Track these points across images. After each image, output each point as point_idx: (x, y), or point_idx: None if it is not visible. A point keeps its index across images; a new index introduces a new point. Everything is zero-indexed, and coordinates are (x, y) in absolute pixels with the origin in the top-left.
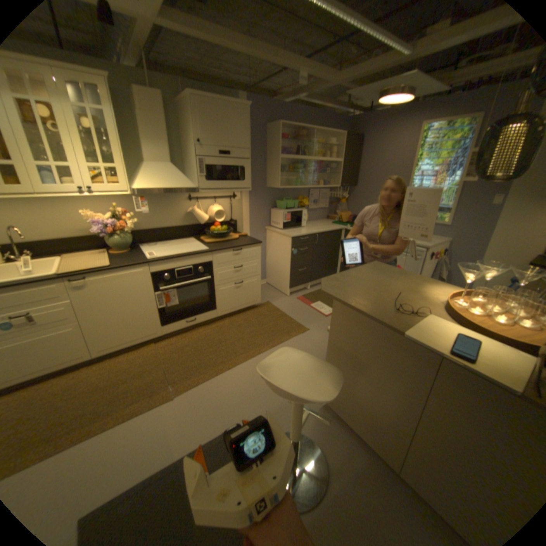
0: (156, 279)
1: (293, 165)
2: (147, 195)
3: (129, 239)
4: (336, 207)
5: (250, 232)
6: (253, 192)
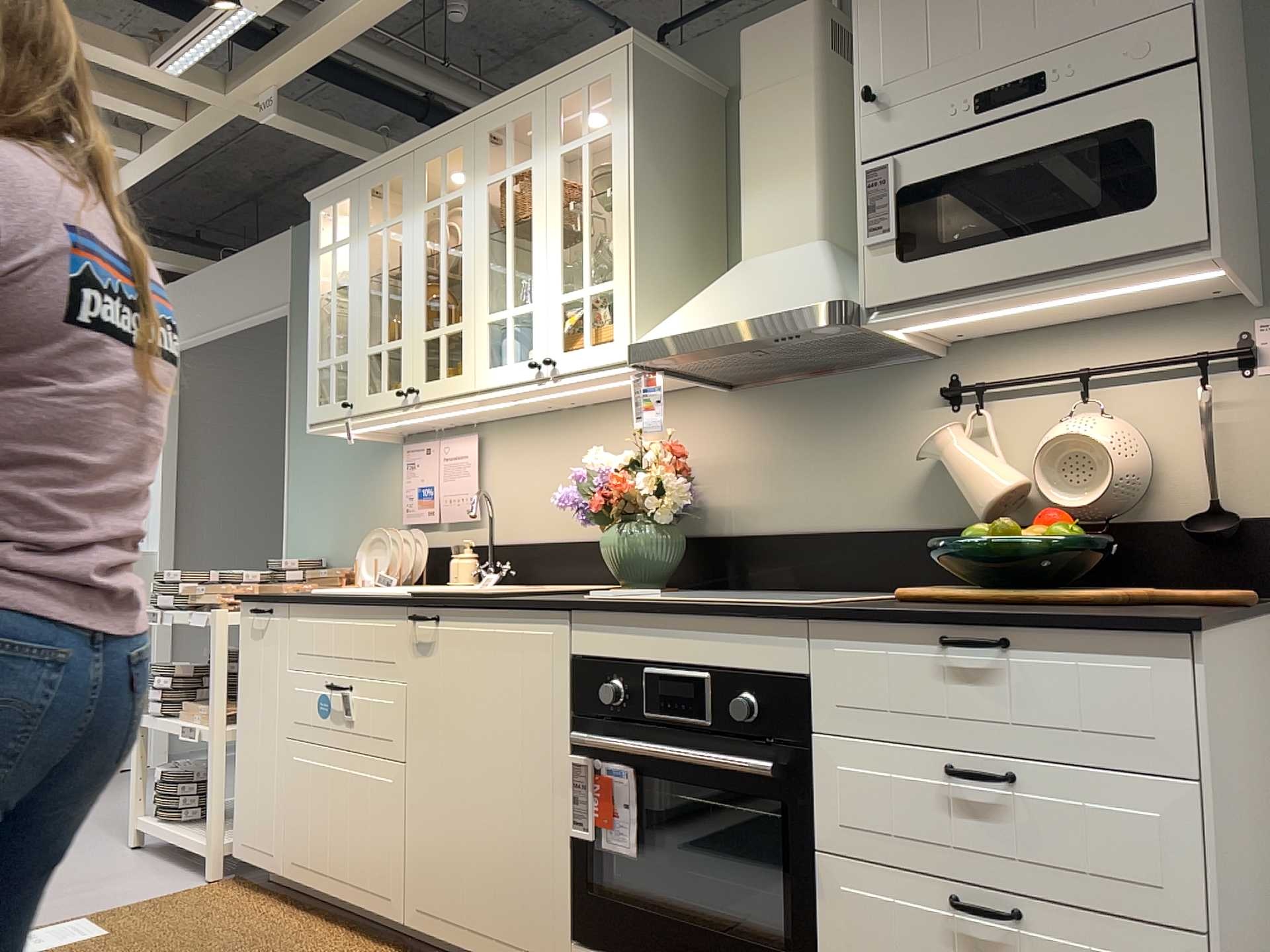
0: (582, 691)
1: None
2: (785, 398)
3: (666, 550)
4: None
5: None
6: None
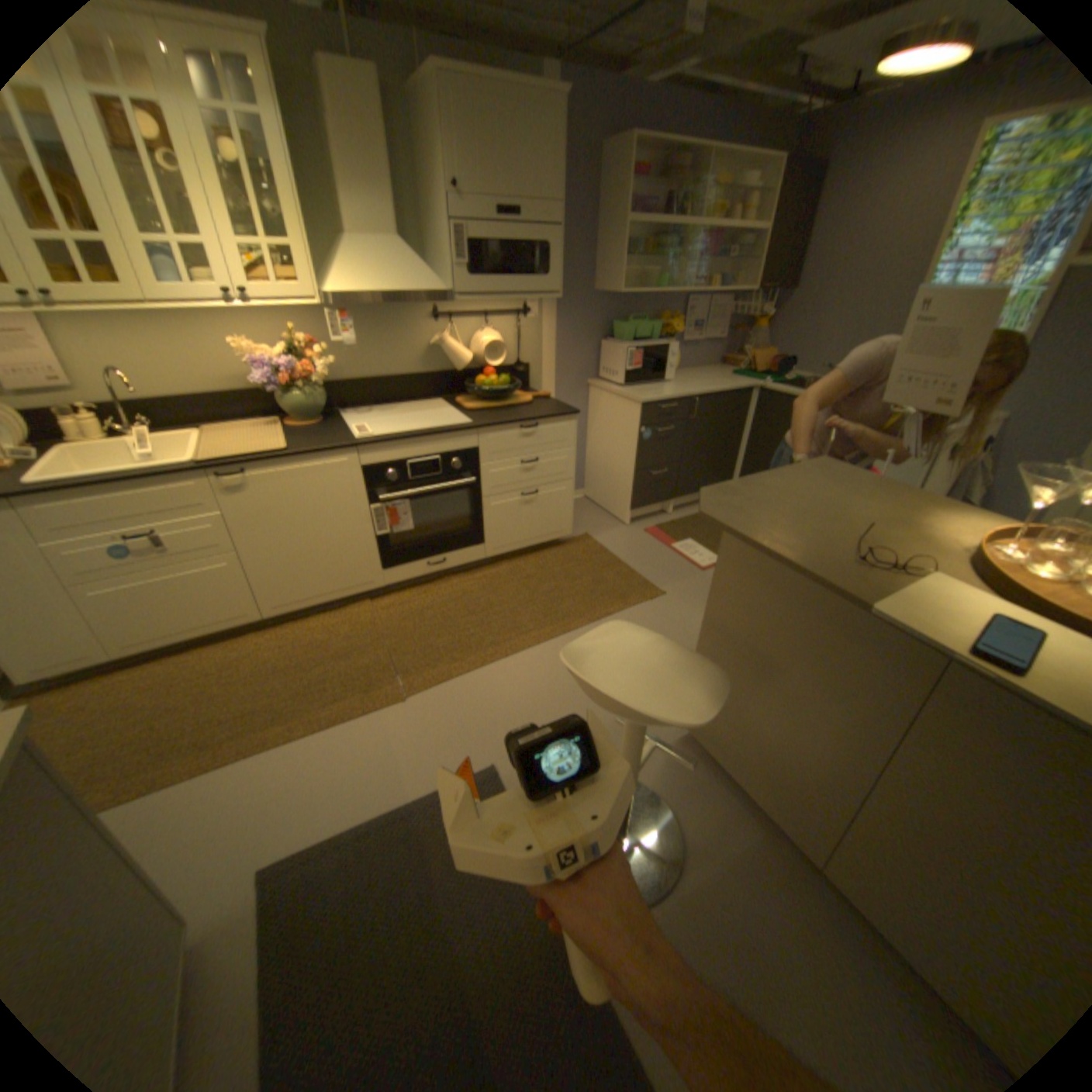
0: (372, 480)
1: (655, 239)
2: (351, 308)
3: (319, 398)
4: (745, 338)
5: (555, 391)
6: (566, 302)
